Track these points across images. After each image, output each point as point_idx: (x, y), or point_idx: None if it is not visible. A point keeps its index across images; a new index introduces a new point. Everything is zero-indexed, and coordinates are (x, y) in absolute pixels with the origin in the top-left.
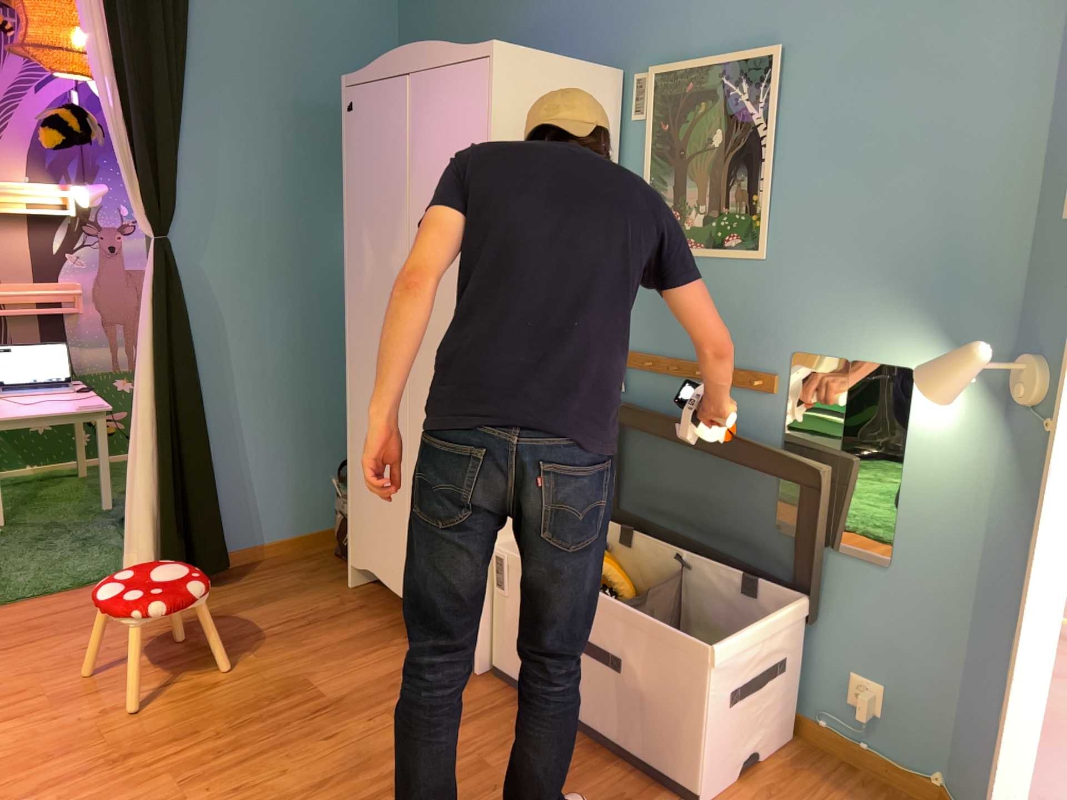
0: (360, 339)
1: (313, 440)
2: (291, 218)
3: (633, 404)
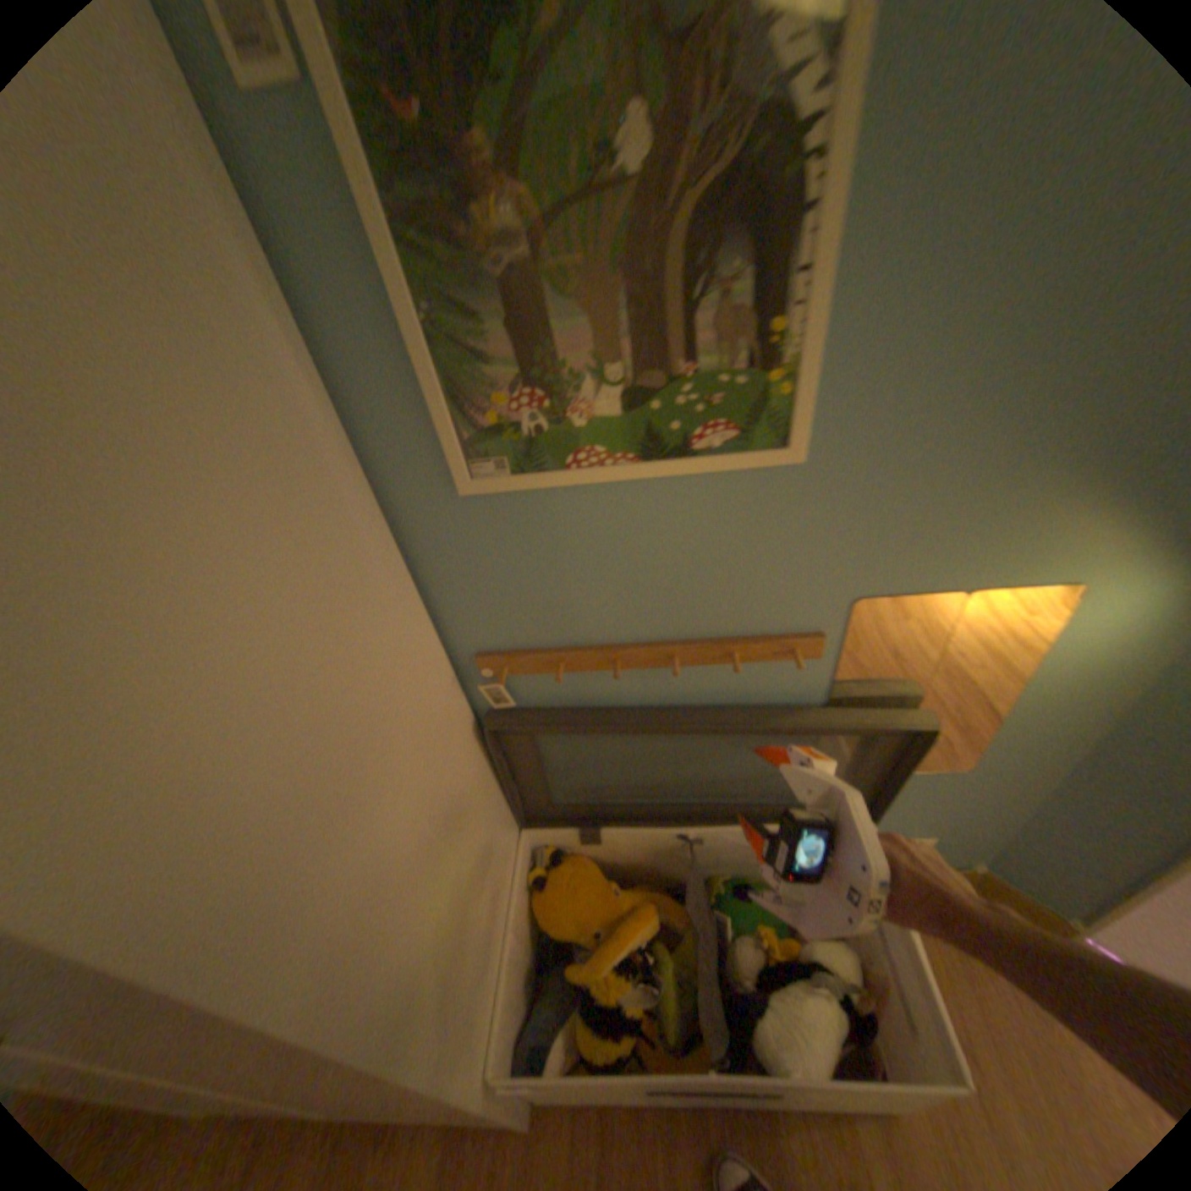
0: None
1: None
2: None
3: (537, 710)
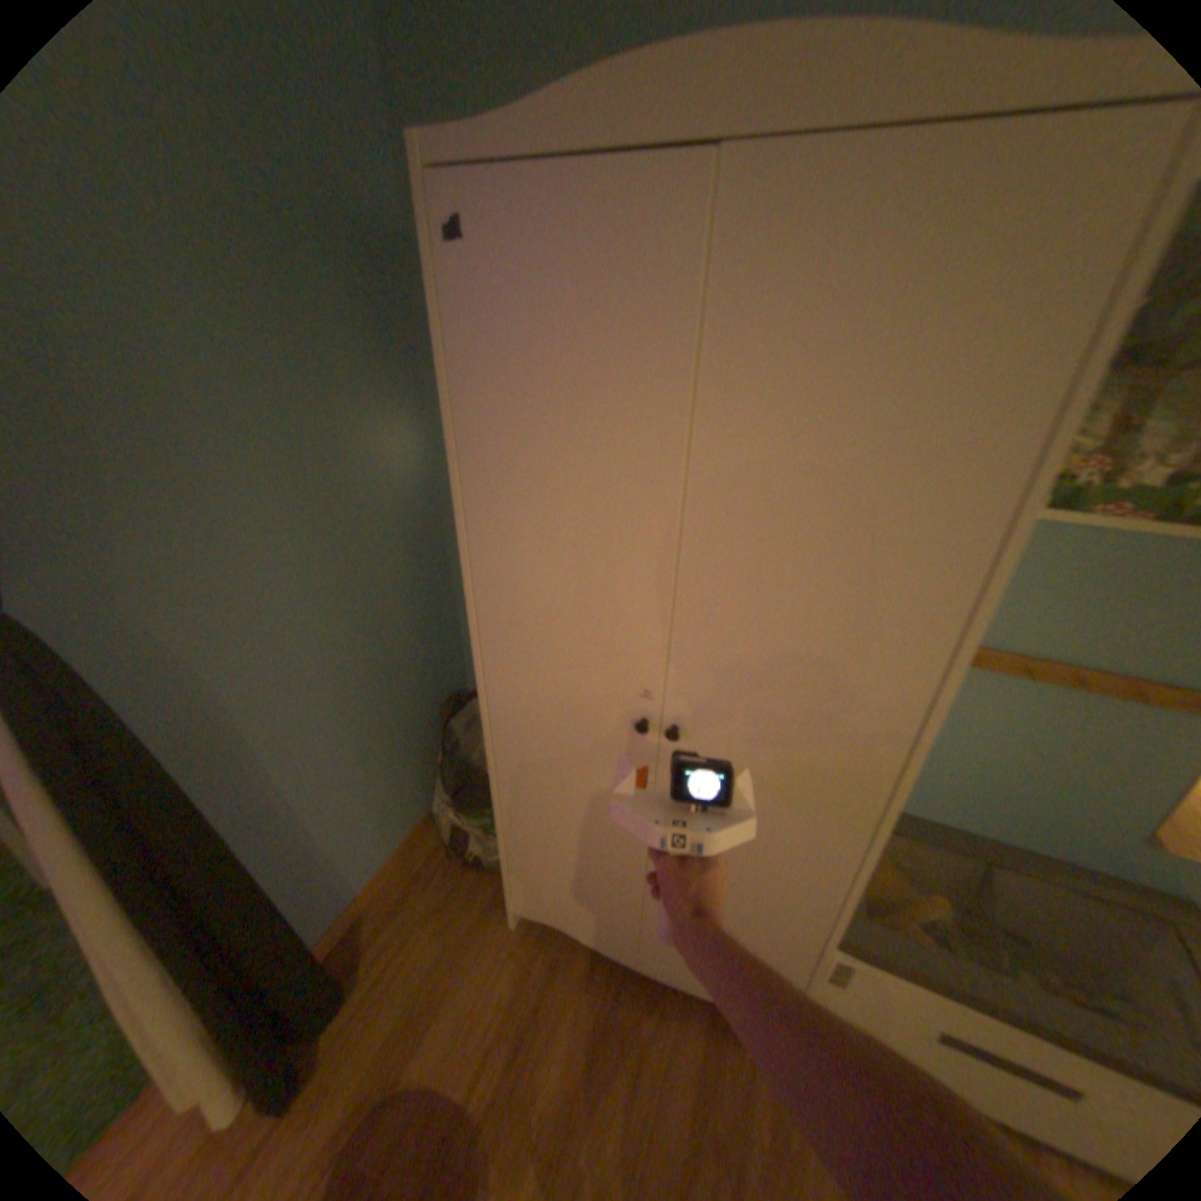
0: (525, 689)
1: (388, 748)
2: (278, 454)
3: None
